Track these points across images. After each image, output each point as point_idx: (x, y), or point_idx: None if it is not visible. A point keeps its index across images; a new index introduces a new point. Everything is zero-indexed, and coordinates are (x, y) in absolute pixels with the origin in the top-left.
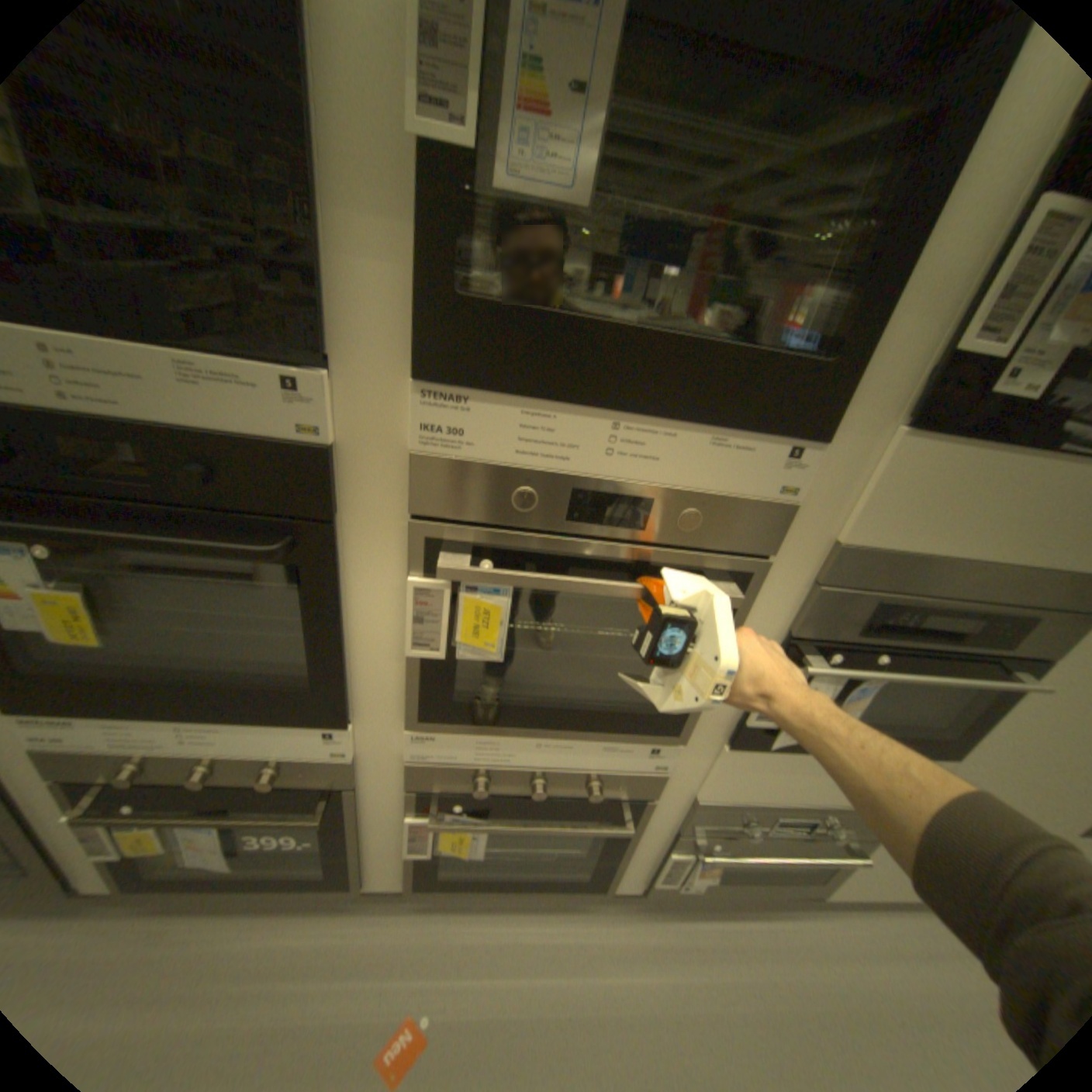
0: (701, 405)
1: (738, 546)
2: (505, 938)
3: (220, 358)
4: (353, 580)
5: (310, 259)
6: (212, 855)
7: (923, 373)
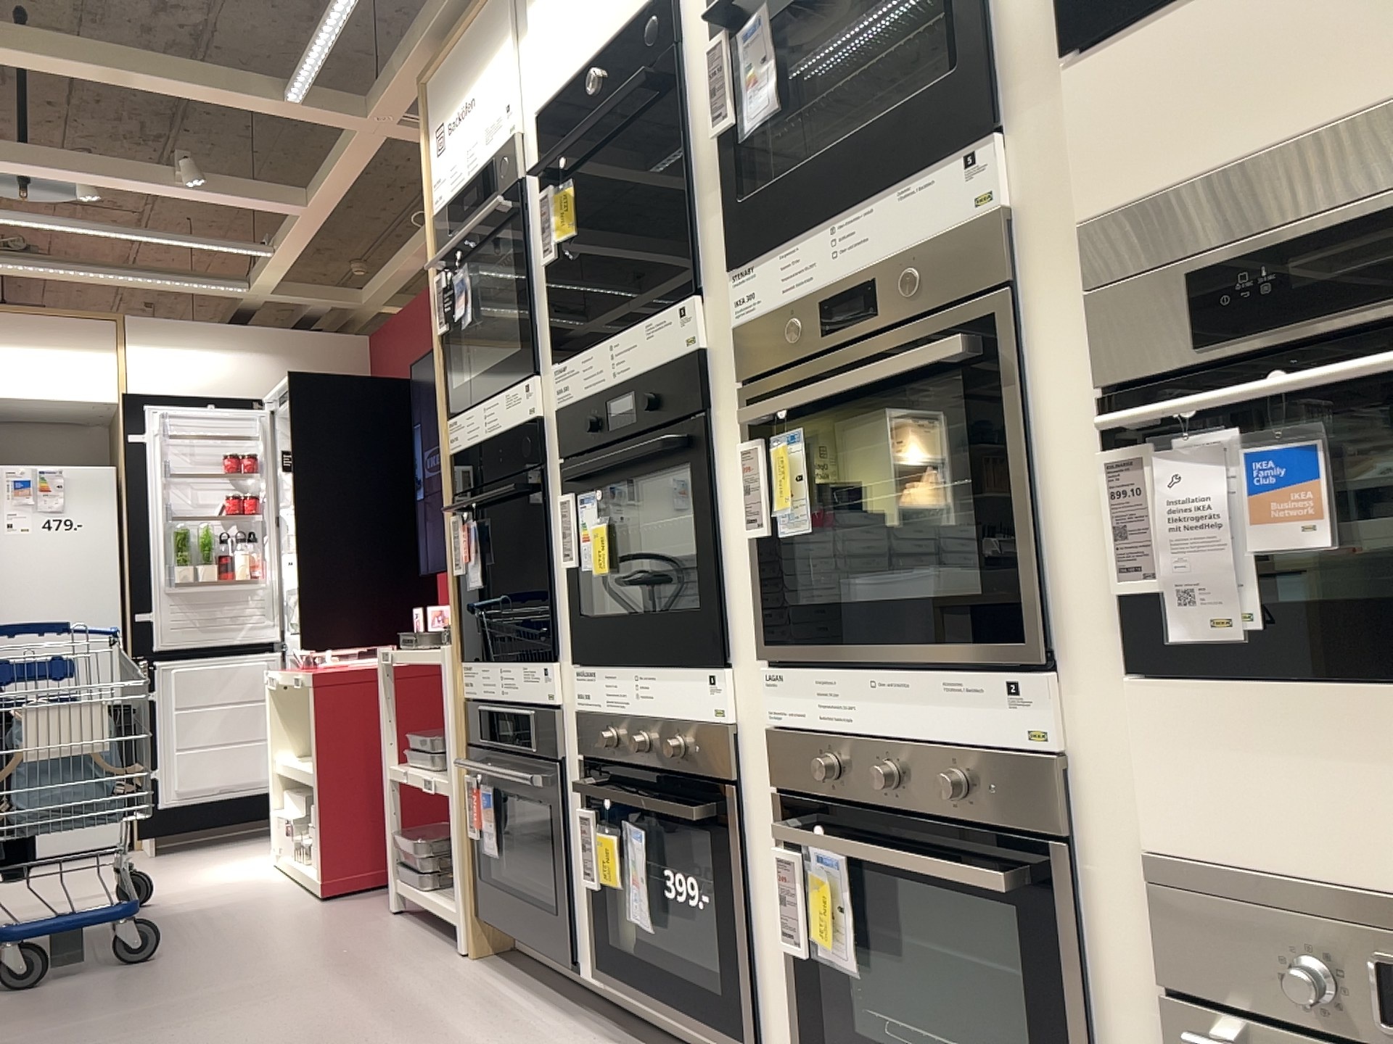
0: (883, 177)
1: (965, 289)
2: None
3: (657, 314)
4: (721, 471)
5: (690, 234)
6: (643, 891)
7: (1045, 18)
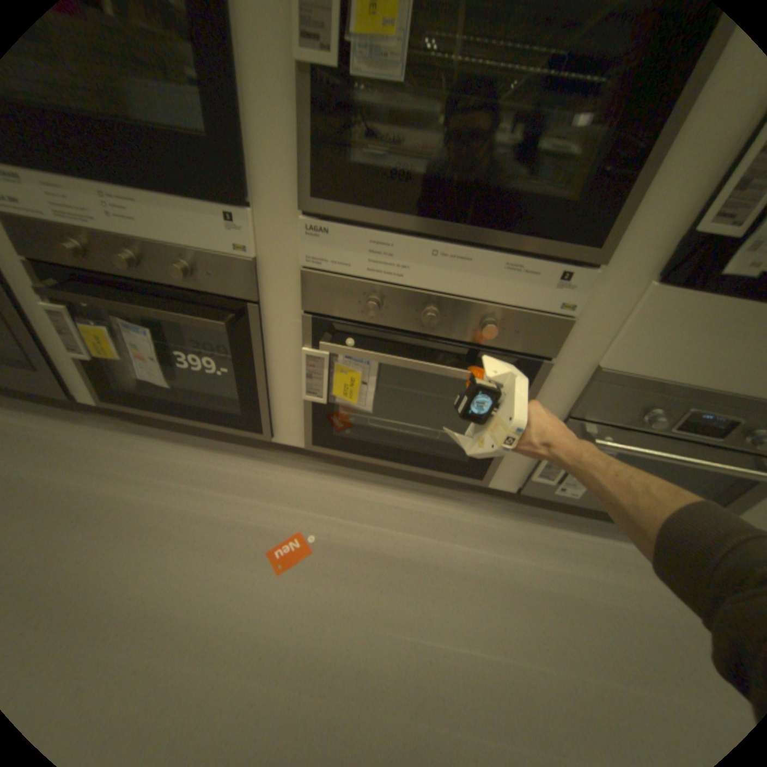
0: None
1: None
2: (387, 500)
3: None
4: None
5: None
6: (152, 362)
7: None
